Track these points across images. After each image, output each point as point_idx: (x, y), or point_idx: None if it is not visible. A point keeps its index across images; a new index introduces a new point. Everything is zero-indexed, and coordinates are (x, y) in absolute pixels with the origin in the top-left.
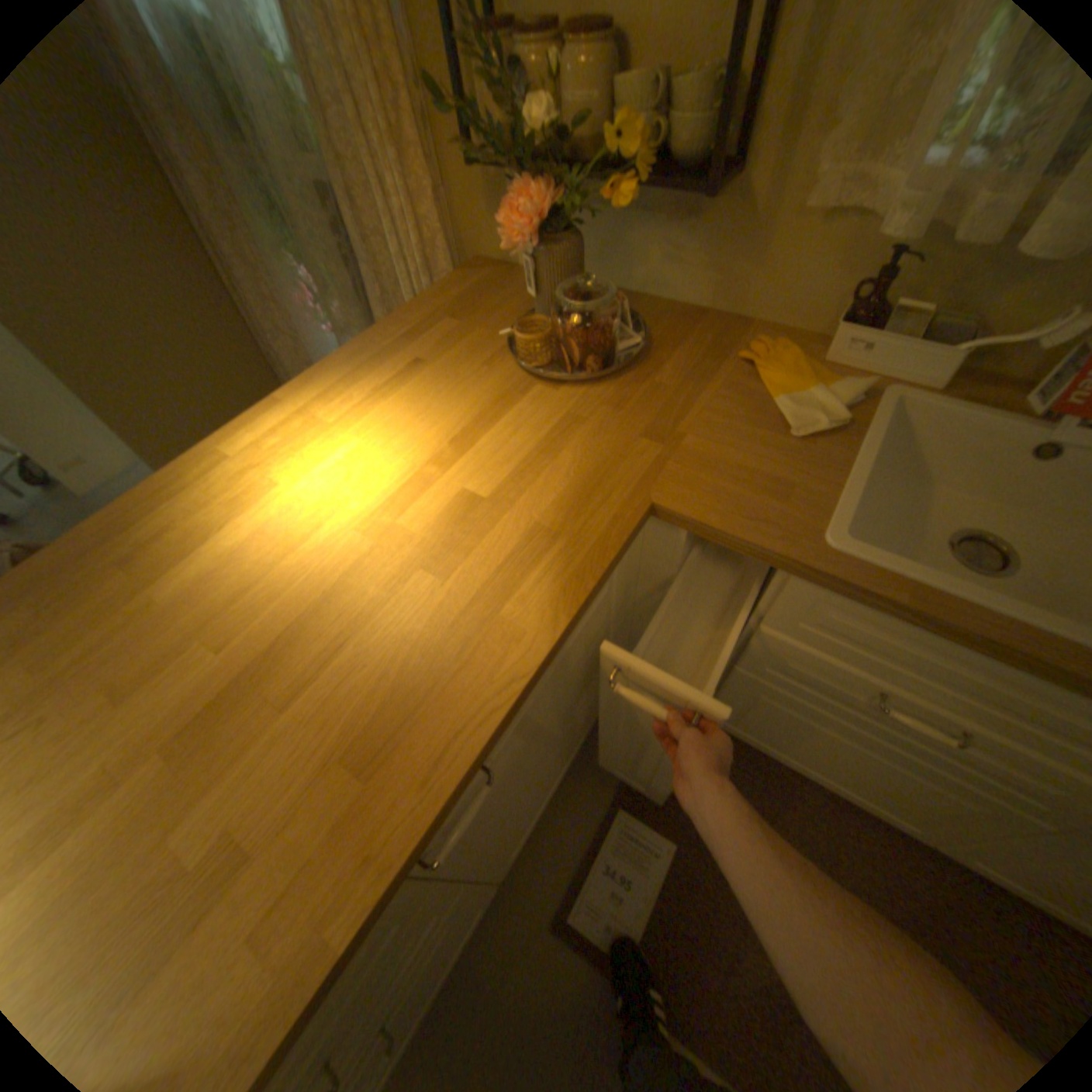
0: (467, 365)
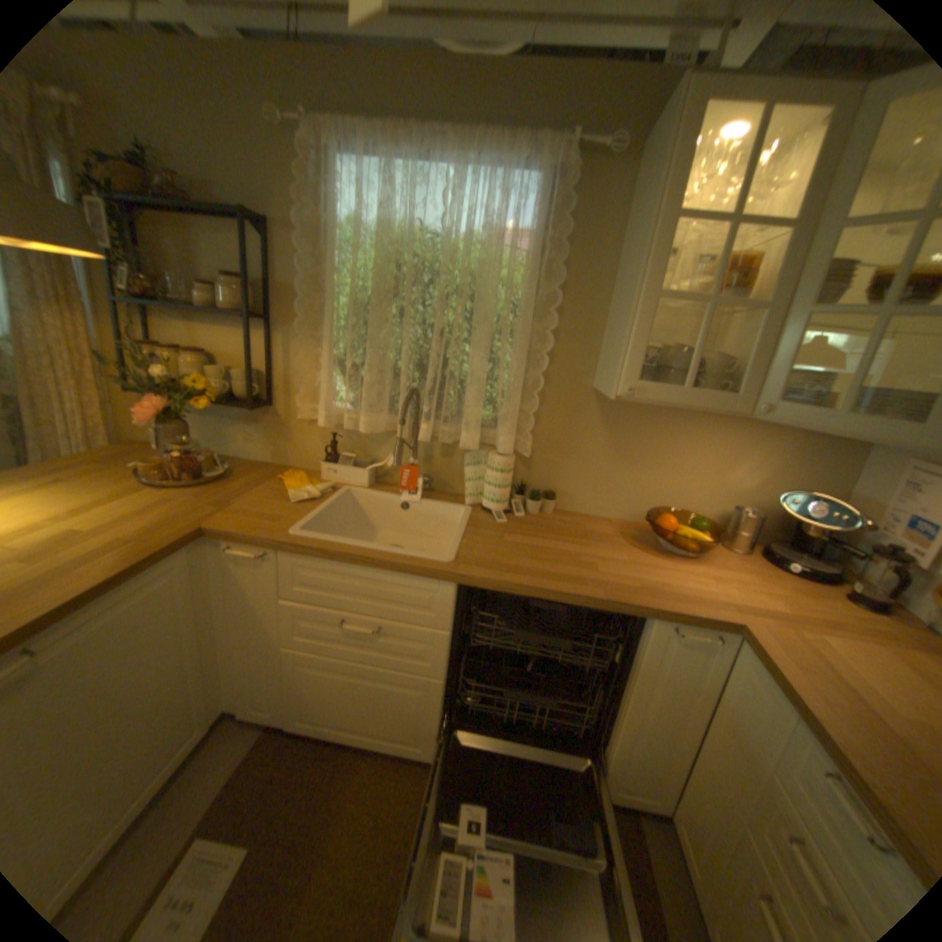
0: (98, 482)
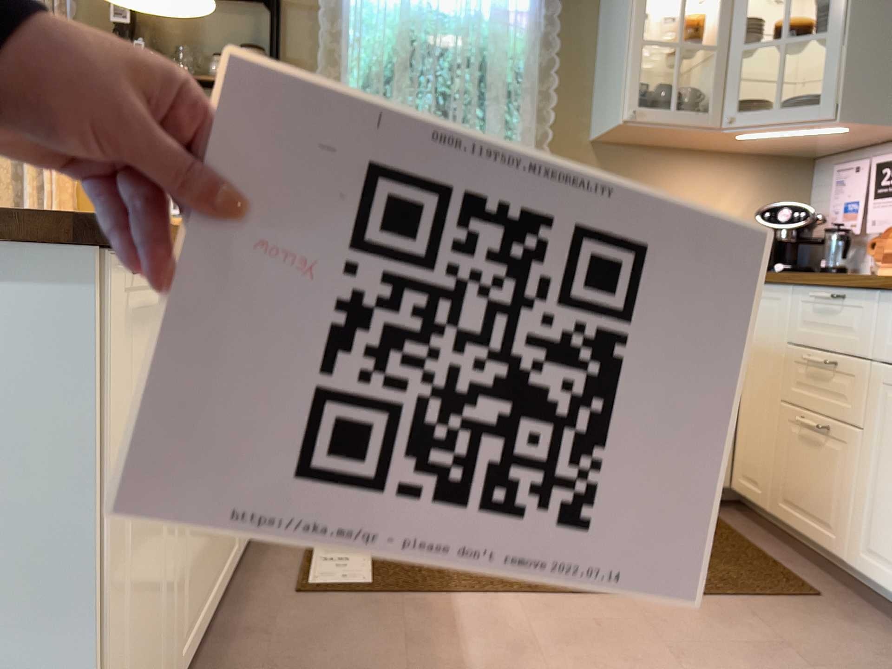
0: None
